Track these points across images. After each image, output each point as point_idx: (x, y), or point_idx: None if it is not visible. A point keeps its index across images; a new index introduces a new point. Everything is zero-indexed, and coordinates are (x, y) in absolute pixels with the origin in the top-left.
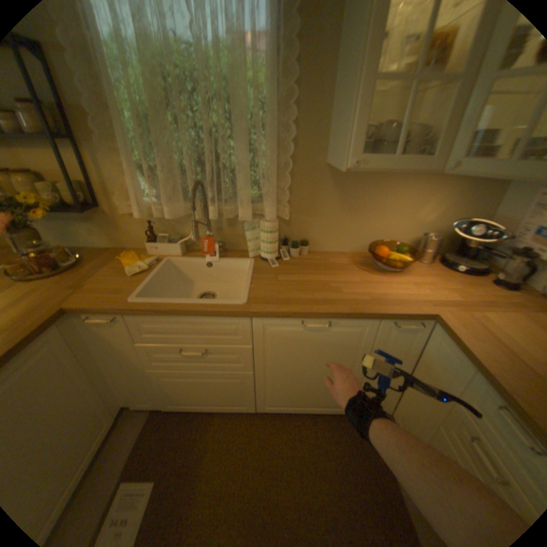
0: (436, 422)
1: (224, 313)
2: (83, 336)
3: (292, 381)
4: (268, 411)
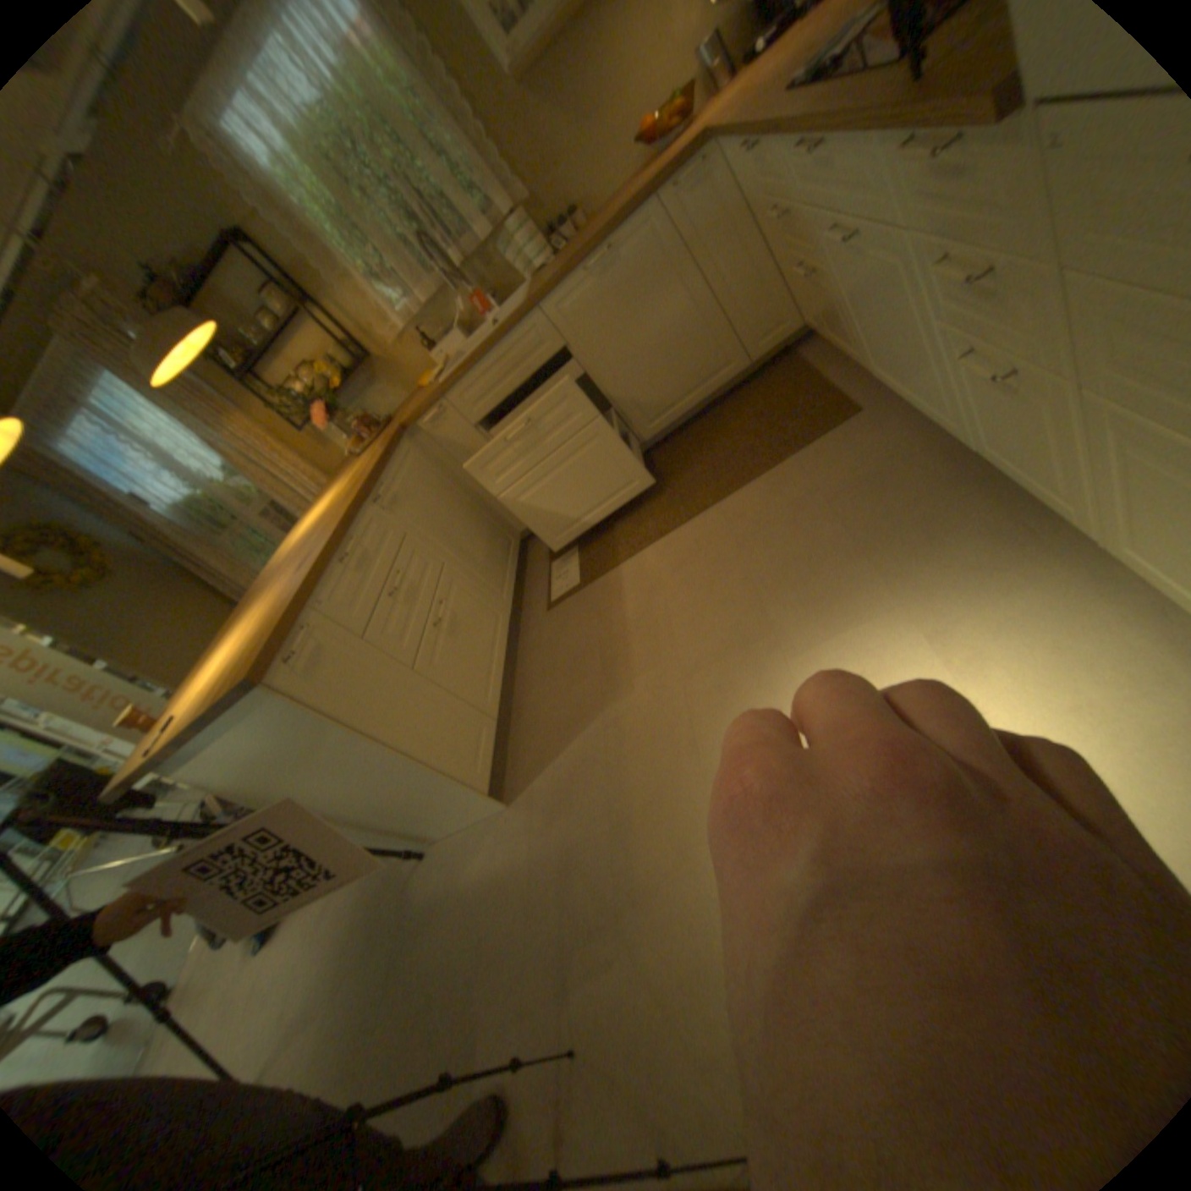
0: (788, 250)
1: (513, 318)
2: (437, 450)
3: (643, 360)
4: (656, 427)
